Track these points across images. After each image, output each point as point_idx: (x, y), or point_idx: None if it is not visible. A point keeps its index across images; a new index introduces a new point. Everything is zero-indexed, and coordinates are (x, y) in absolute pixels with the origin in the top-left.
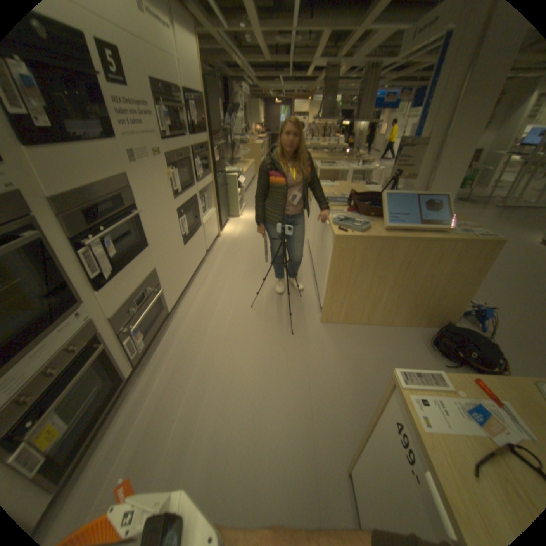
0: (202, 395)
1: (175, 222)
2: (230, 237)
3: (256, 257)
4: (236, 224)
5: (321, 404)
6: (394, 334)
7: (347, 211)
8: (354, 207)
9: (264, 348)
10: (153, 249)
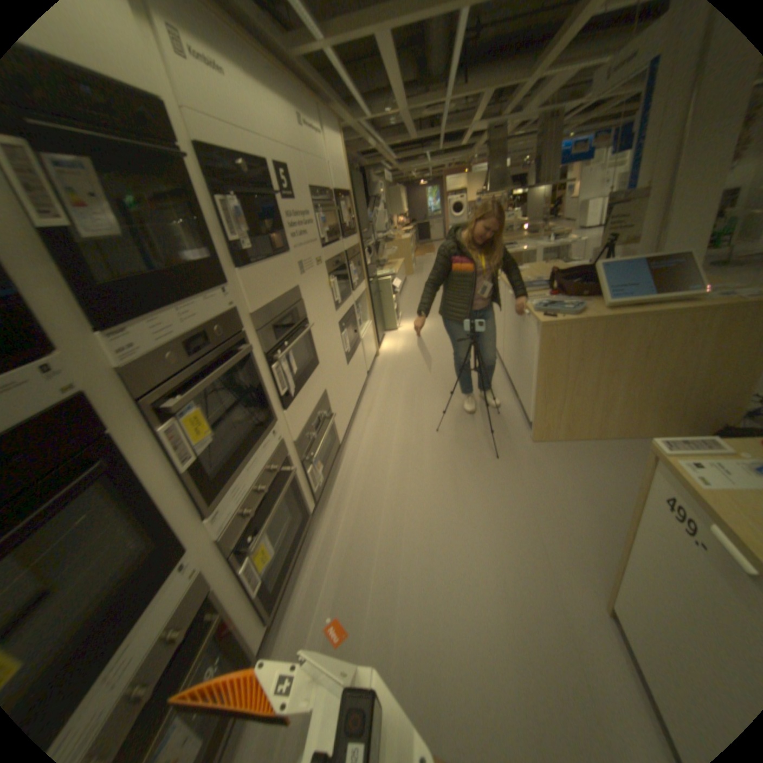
0: (399, 530)
1: (338, 337)
2: (390, 354)
3: (429, 373)
4: (395, 338)
5: (553, 535)
6: (642, 448)
7: (549, 295)
8: (557, 290)
9: (464, 476)
10: (323, 366)
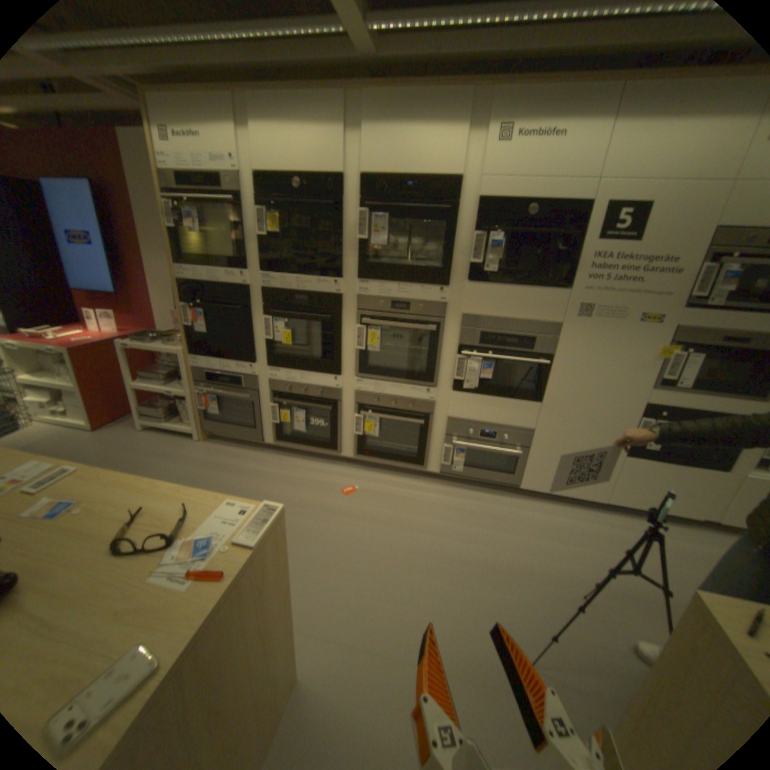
0: (418, 534)
1: (632, 415)
2: None
3: None
4: None
5: (390, 684)
6: None
7: None
8: None
9: (494, 613)
10: (551, 411)
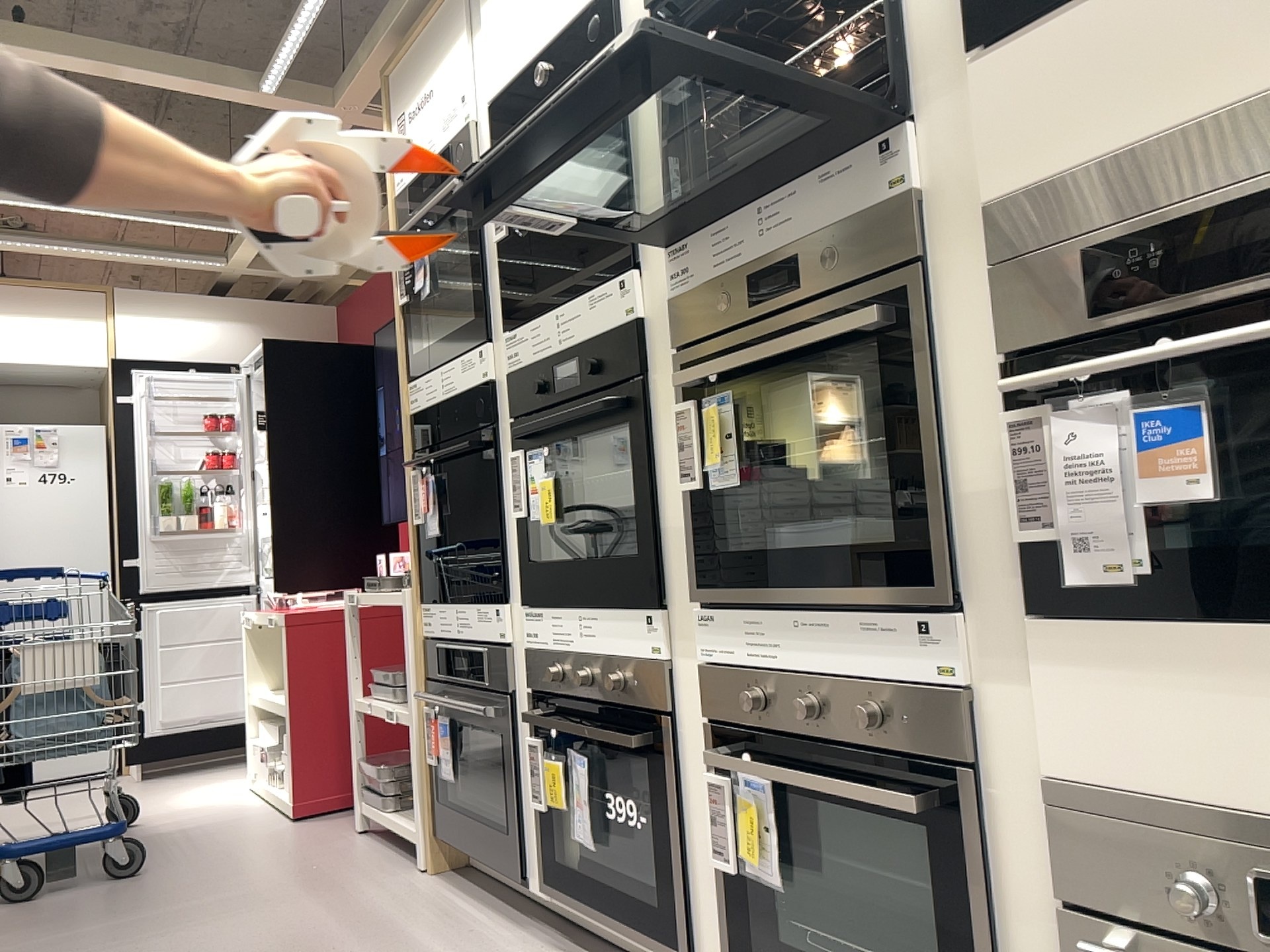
0: None
1: None
2: None
3: None
4: None
5: None
6: None
7: None
8: None
9: None
10: None
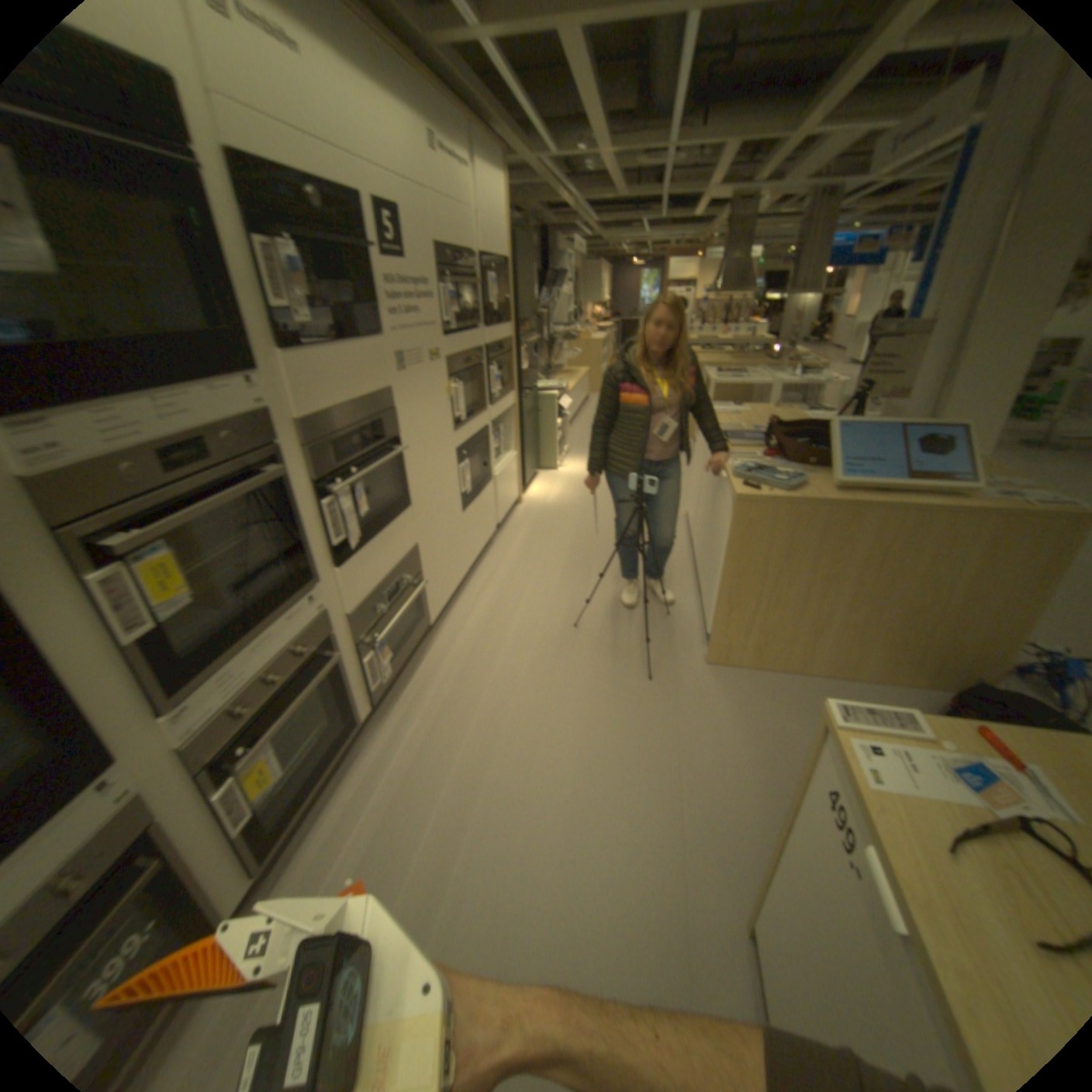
0: (485, 765)
1: (454, 471)
2: (540, 505)
3: (588, 541)
4: (553, 482)
5: (701, 807)
6: (859, 697)
7: (765, 456)
8: (778, 450)
9: (598, 699)
10: (419, 511)
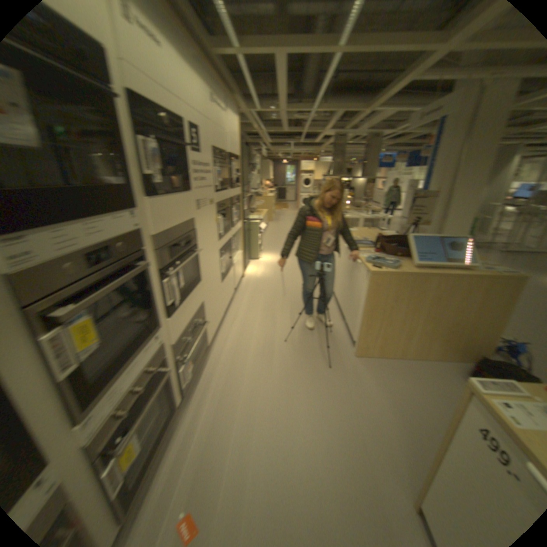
0: (252, 426)
1: (219, 261)
2: (254, 277)
3: (282, 295)
4: (258, 265)
5: (373, 437)
6: (431, 369)
7: (374, 252)
8: (379, 249)
9: (306, 381)
10: (205, 283)
